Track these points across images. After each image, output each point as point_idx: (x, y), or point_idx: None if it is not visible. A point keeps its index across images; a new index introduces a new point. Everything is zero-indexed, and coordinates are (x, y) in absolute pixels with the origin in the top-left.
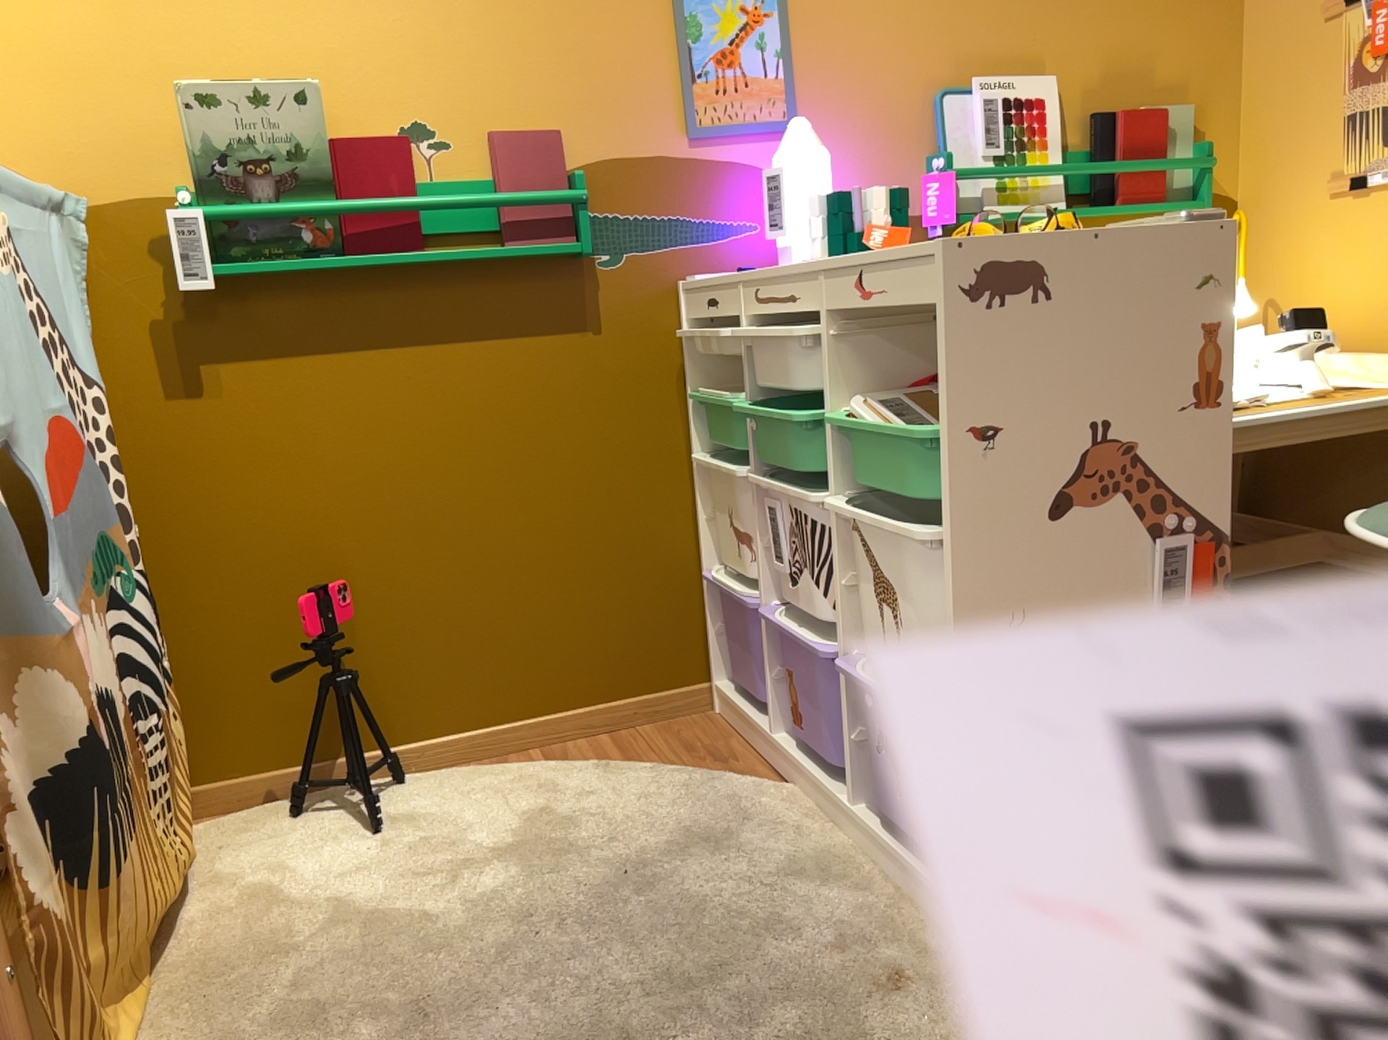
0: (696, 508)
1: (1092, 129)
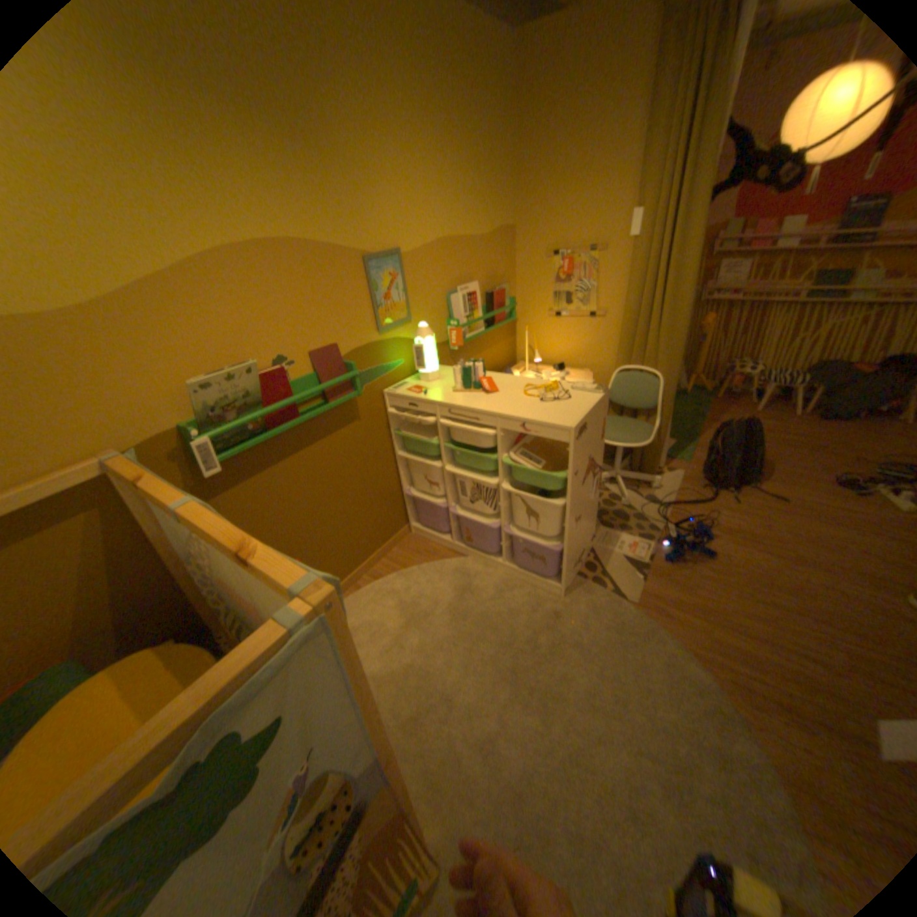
0: (397, 471)
1: (485, 297)
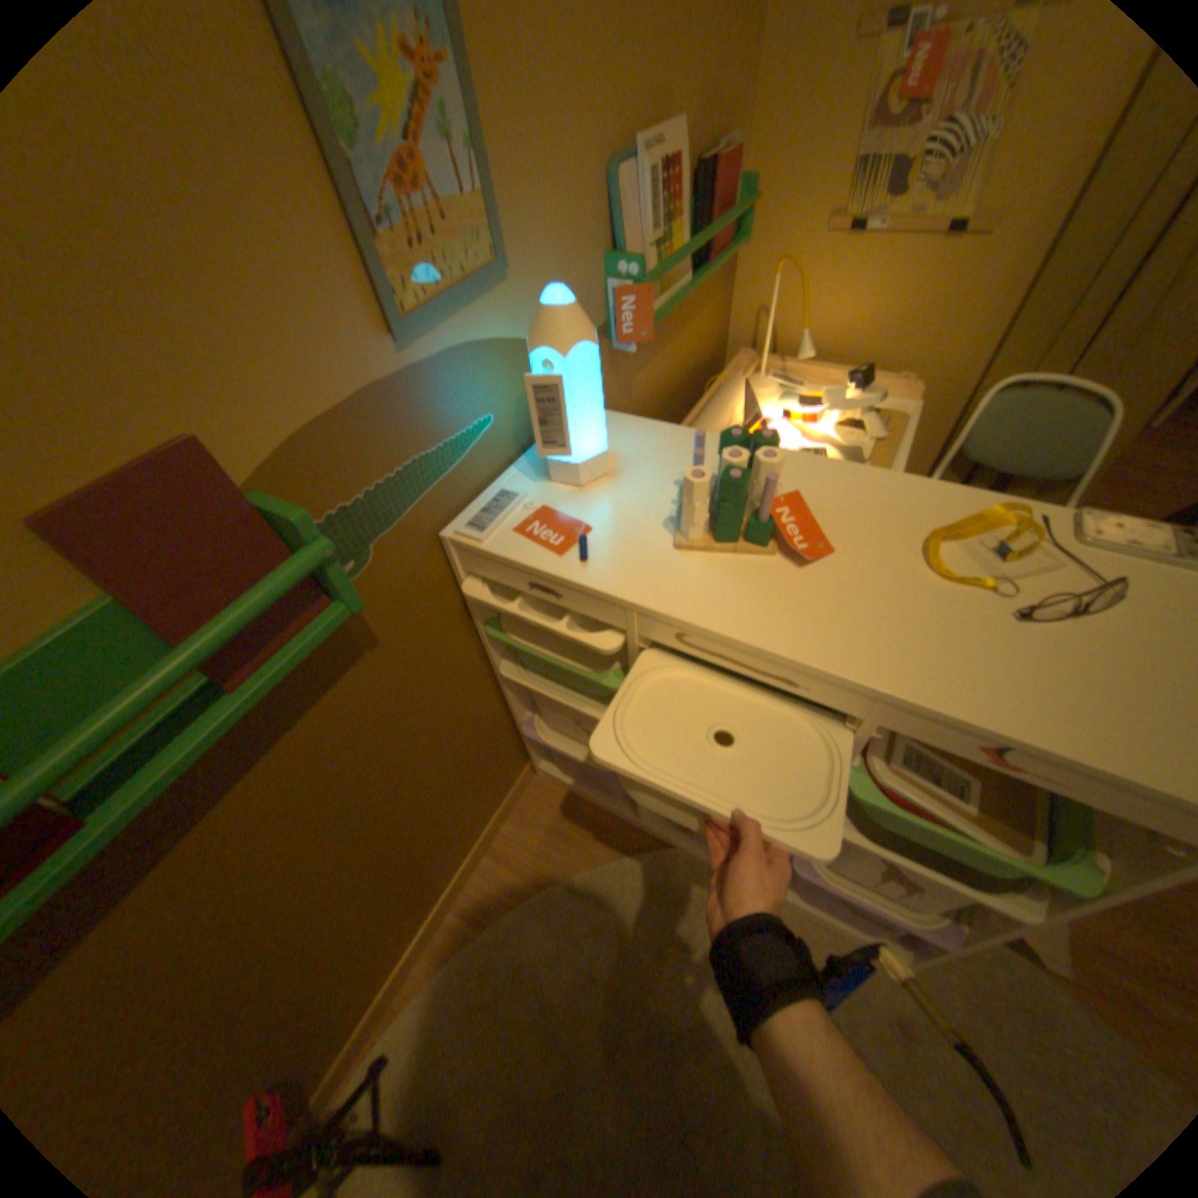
0: (500, 690)
1: (694, 172)
